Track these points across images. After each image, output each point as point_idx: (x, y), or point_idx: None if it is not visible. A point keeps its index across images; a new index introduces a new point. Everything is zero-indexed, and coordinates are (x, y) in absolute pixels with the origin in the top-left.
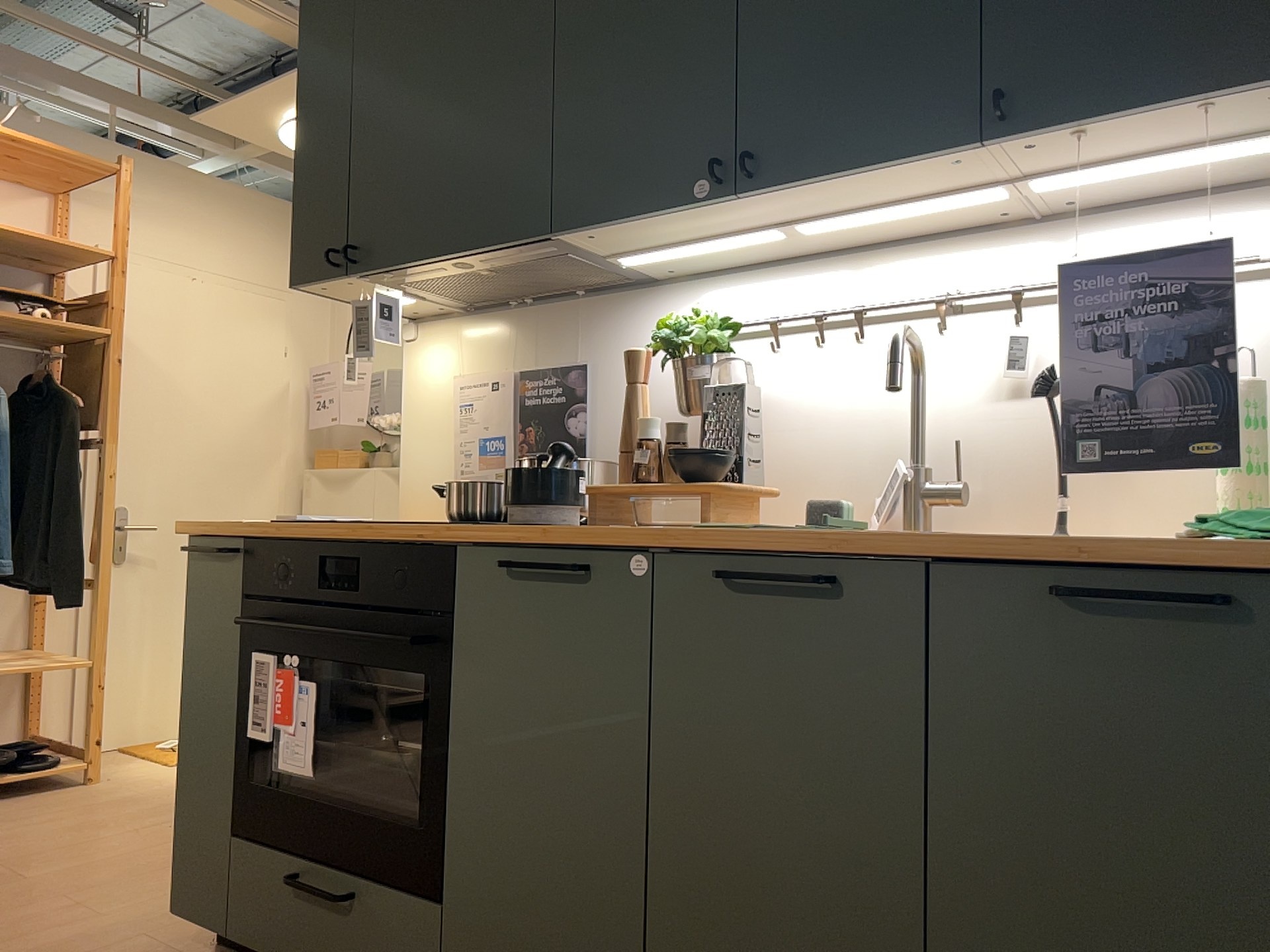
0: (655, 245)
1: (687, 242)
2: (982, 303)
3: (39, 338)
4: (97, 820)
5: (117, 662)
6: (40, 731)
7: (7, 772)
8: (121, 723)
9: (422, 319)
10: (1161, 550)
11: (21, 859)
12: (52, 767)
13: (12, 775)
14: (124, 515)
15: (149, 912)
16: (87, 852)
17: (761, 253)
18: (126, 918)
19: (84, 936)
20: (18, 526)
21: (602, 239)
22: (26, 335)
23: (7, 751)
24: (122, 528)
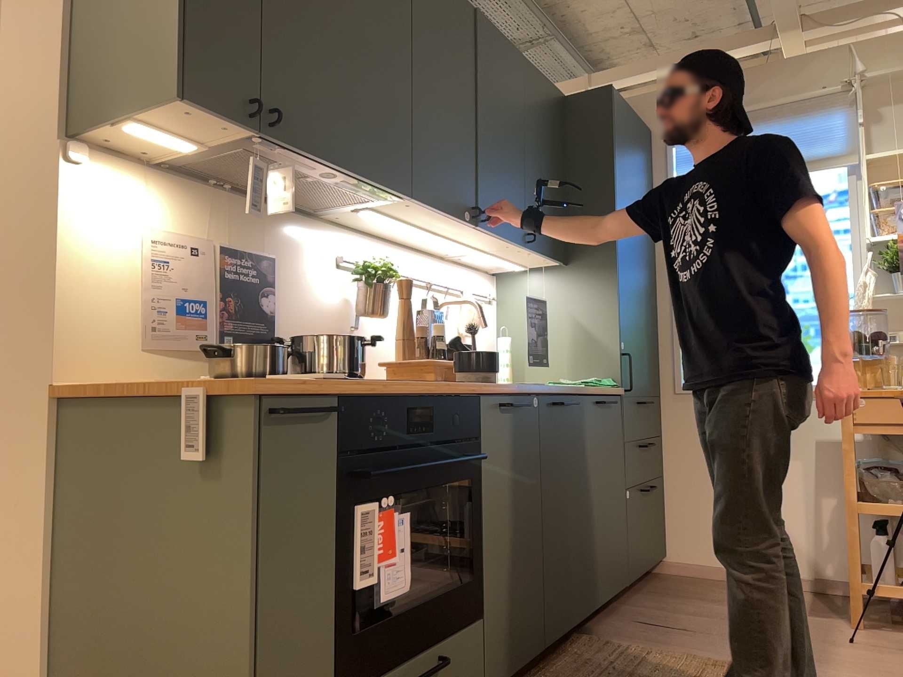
0: (392, 214)
1: (405, 220)
2: (435, 286)
3: None
4: None
5: None
6: None
7: None
8: None
9: (87, 143)
10: (602, 390)
11: None
12: None
13: None
14: None
15: None
16: None
17: (380, 229)
18: None
19: None
20: None
21: (402, 205)
22: None
23: None
24: None
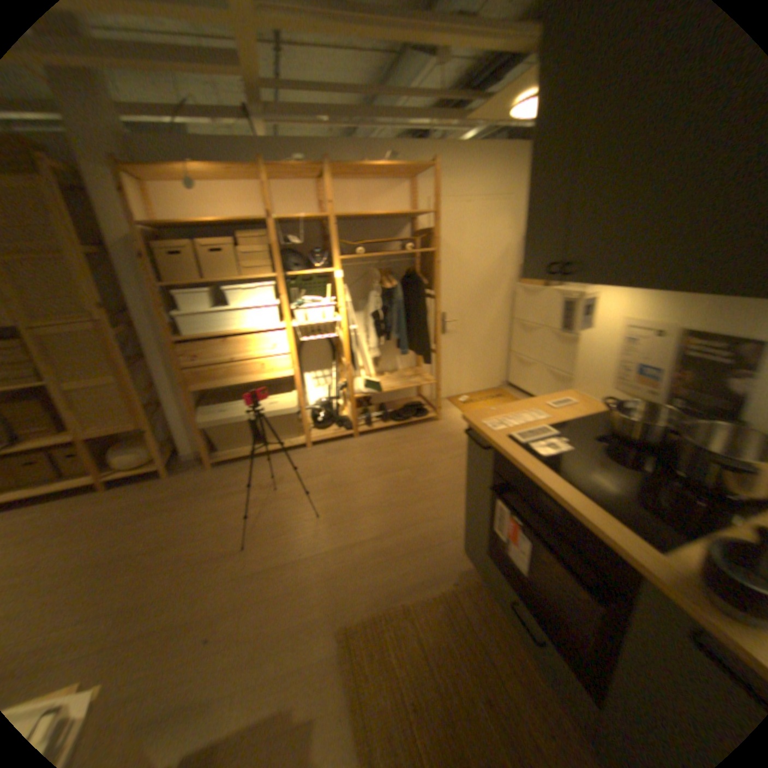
0: None
1: None
2: None
3: (406, 253)
4: (439, 448)
5: (443, 370)
6: (421, 393)
7: (412, 417)
8: (446, 390)
9: None
10: None
11: (416, 469)
12: (425, 416)
13: (413, 419)
14: (442, 316)
15: (457, 523)
16: (436, 470)
17: None
18: (449, 524)
19: (435, 532)
20: (407, 329)
21: None
22: (401, 254)
23: (411, 410)
24: (442, 321)
